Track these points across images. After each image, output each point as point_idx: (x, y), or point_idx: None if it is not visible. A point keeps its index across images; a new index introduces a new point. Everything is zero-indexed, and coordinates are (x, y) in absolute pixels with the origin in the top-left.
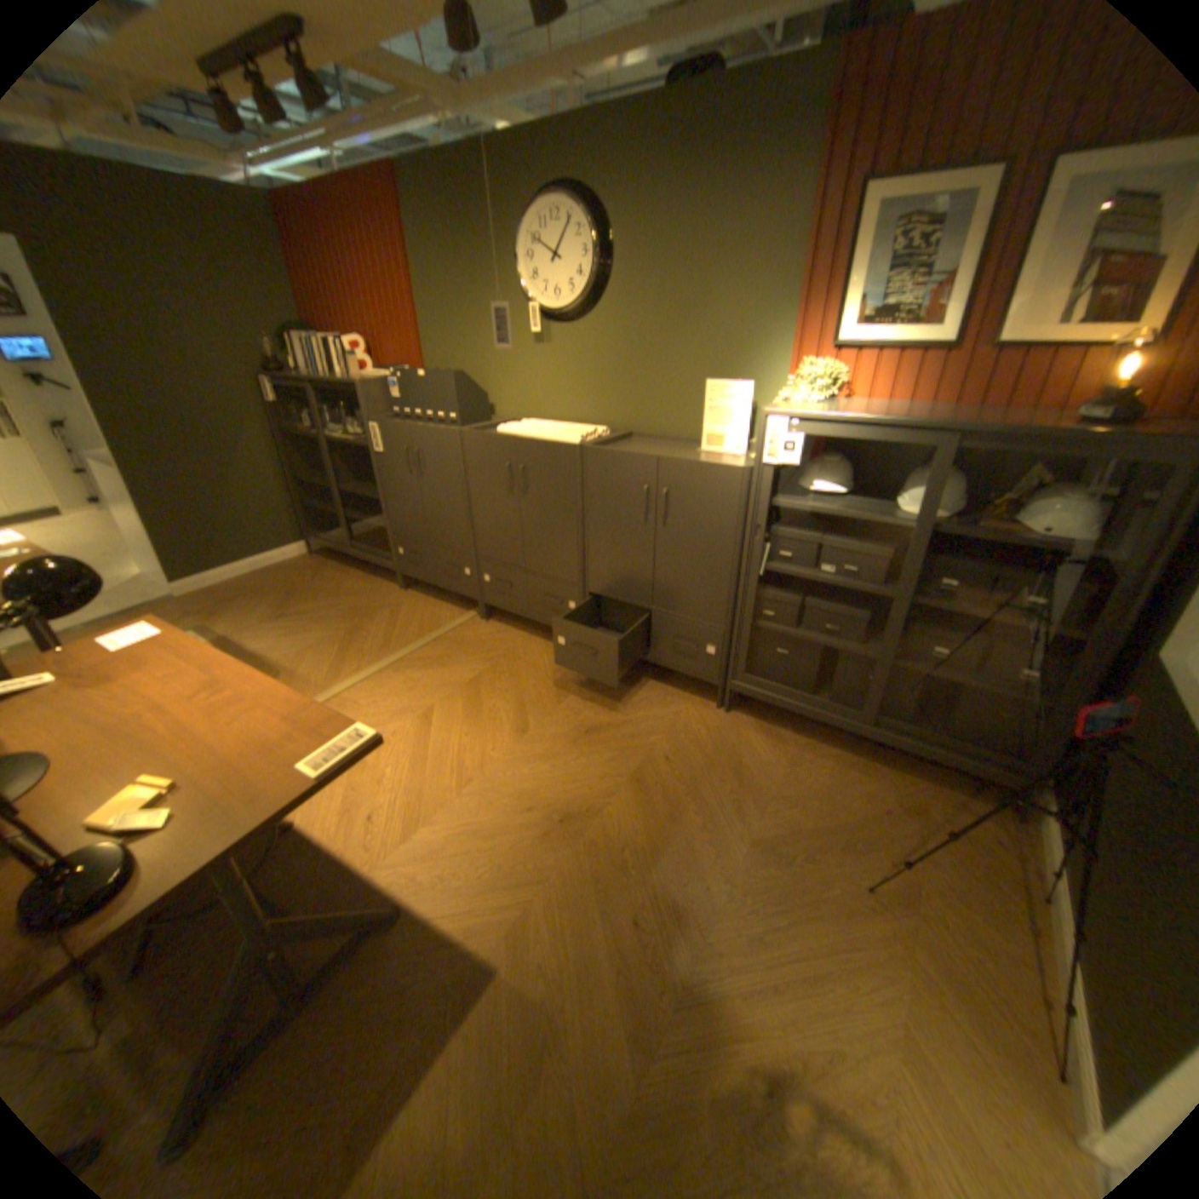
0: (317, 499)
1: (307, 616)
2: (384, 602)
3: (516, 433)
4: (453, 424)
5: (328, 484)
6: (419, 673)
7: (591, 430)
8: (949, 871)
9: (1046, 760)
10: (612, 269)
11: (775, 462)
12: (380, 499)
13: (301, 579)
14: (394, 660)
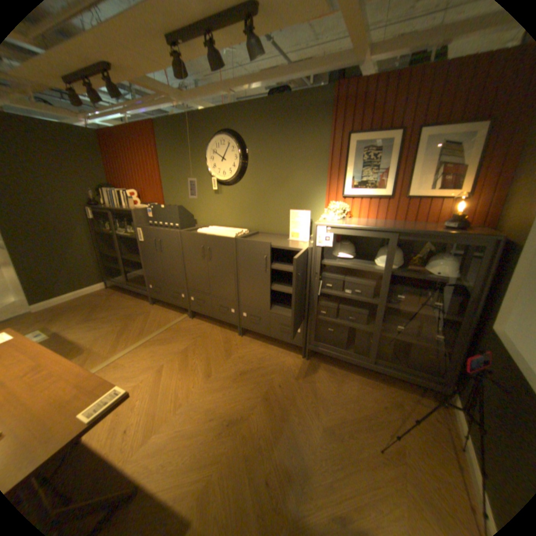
0: (111, 262)
1: (101, 320)
2: (141, 311)
3: (206, 232)
4: (177, 228)
5: (116, 255)
6: (157, 347)
7: (240, 231)
8: (417, 437)
9: (452, 377)
10: (248, 164)
11: (322, 245)
12: (142, 262)
13: (100, 300)
14: (145, 341)
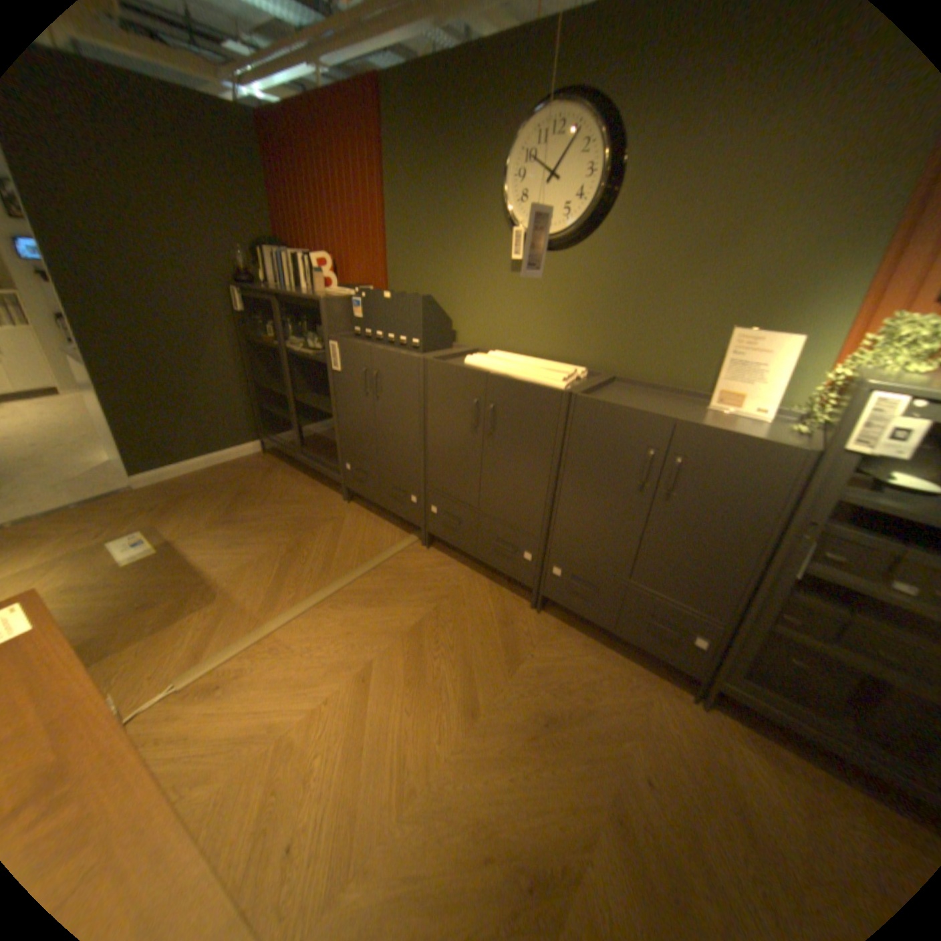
0: (274, 403)
1: (251, 524)
2: (326, 514)
3: (486, 367)
4: (414, 348)
5: (284, 392)
6: (358, 611)
7: (570, 370)
8: None
9: None
10: (619, 191)
11: (869, 450)
12: (332, 414)
13: (251, 479)
14: (333, 590)
